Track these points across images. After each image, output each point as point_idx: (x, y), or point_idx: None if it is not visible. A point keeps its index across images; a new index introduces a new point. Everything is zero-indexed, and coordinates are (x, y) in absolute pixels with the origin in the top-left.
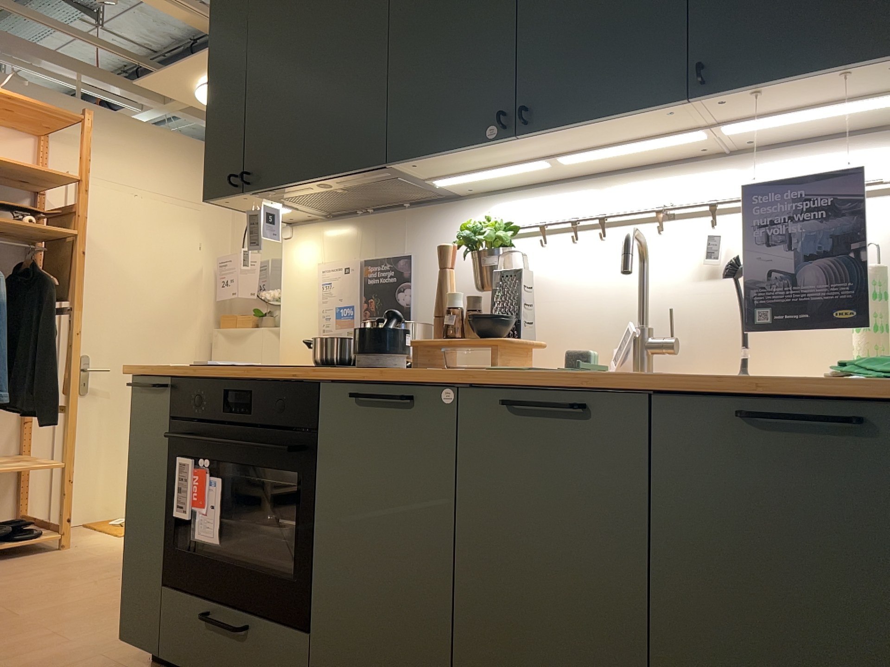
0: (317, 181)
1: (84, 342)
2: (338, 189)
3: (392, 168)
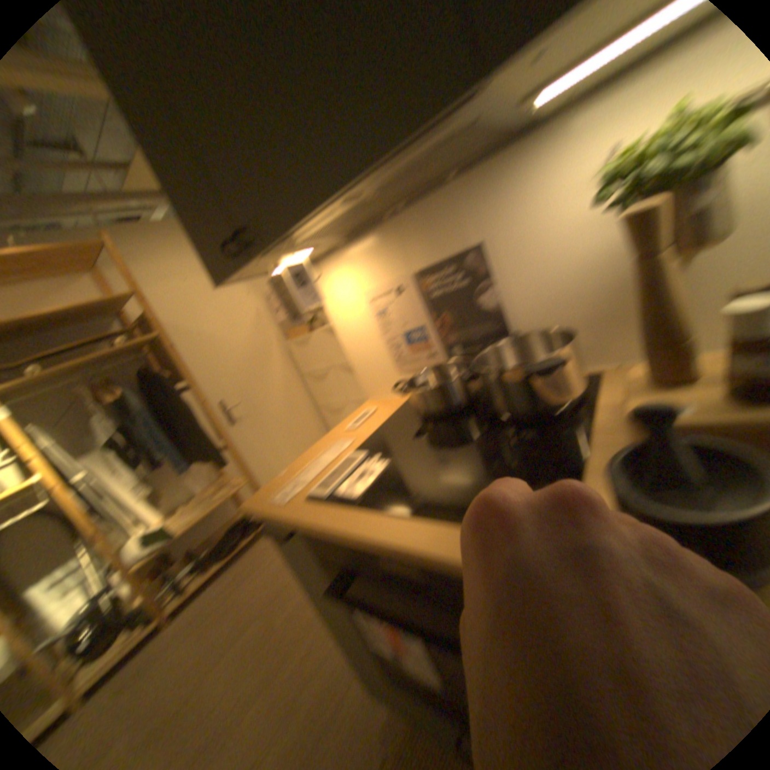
0: (337, 197)
1: (212, 396)
2: (364, 197)
3: (478, 94)
